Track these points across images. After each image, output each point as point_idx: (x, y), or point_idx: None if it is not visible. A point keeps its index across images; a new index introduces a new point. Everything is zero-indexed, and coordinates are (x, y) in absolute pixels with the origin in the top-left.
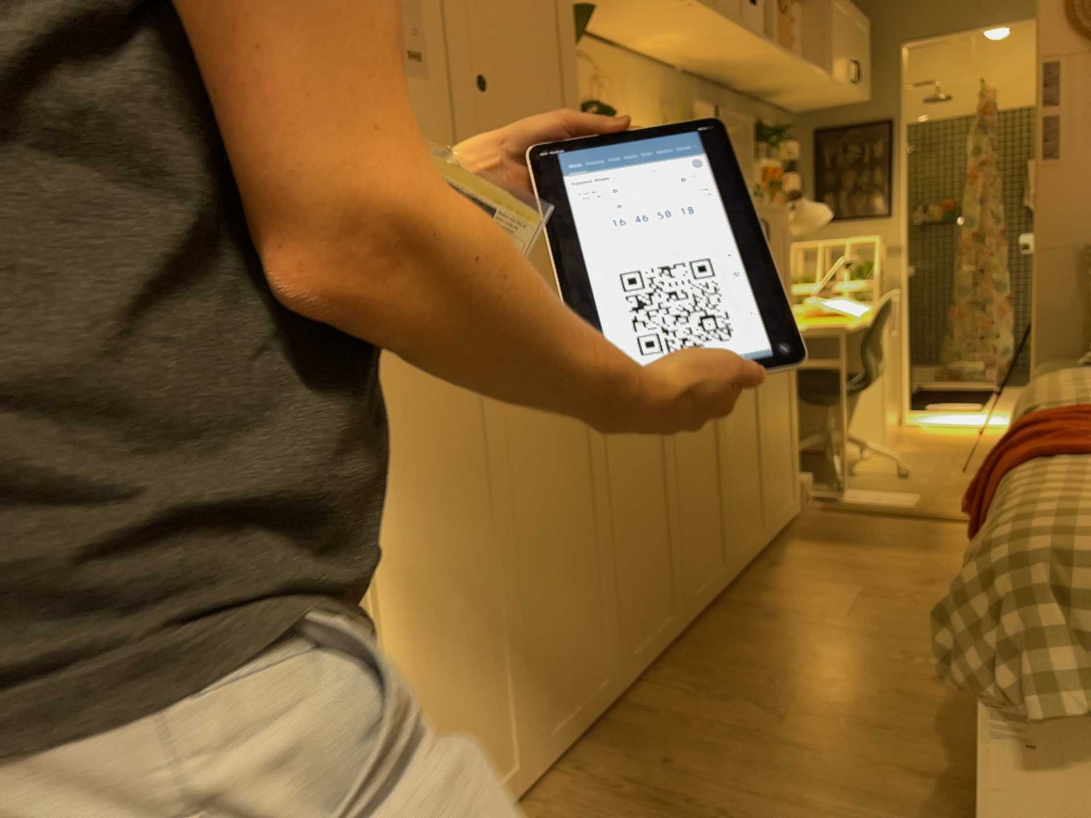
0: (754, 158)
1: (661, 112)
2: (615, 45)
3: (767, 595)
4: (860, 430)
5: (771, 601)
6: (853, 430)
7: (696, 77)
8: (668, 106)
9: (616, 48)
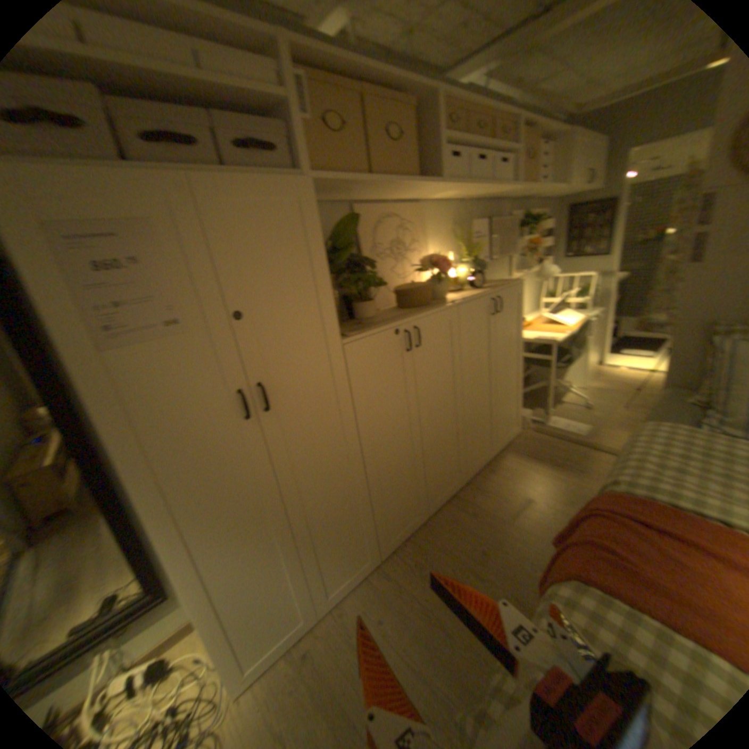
0: (524, 234)
1: (451, 232)
2: (419, 202)
3: (480, 497)
4: (573, 377)
5: (480, 503)
6: (569, 376)
7: (482, 200)
8: (461, 223)
9: (421, 202)
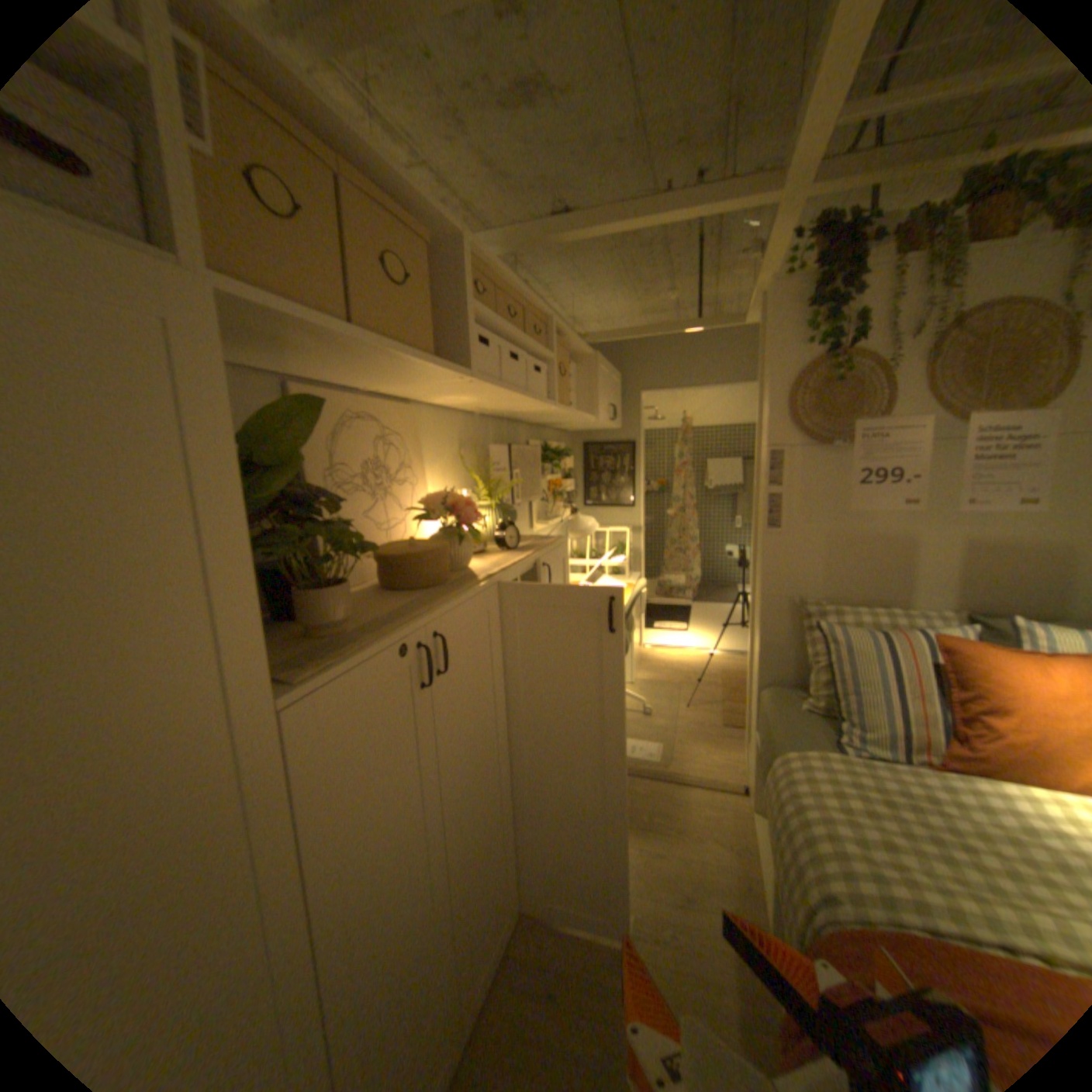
0: (544, 472)
1: (461, 458)
2: (414, 403)
3: (549, 942)
4: None
5: (553, 957)
6: None
7: (497, 419)
8: (472, 446)
9: (416, 404)
